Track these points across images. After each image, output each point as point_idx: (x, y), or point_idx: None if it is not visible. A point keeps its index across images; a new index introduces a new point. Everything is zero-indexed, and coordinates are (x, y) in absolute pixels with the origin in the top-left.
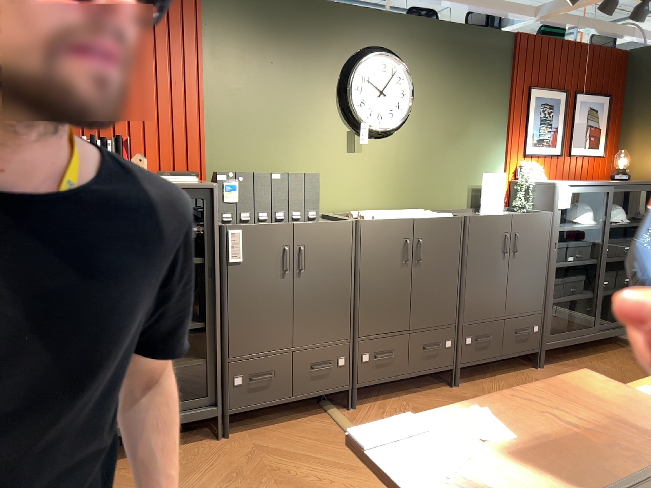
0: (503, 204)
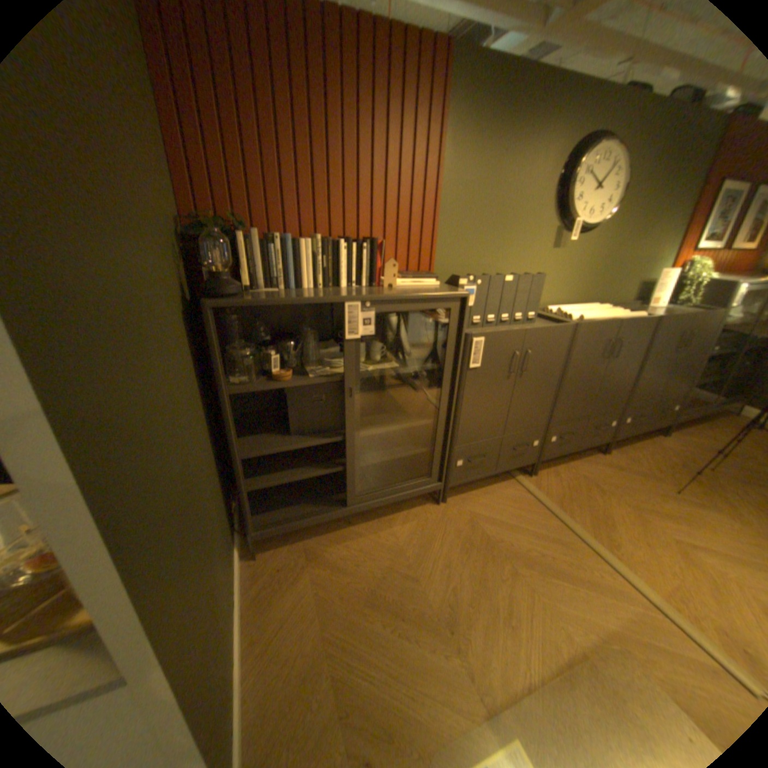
0: (668, 298)
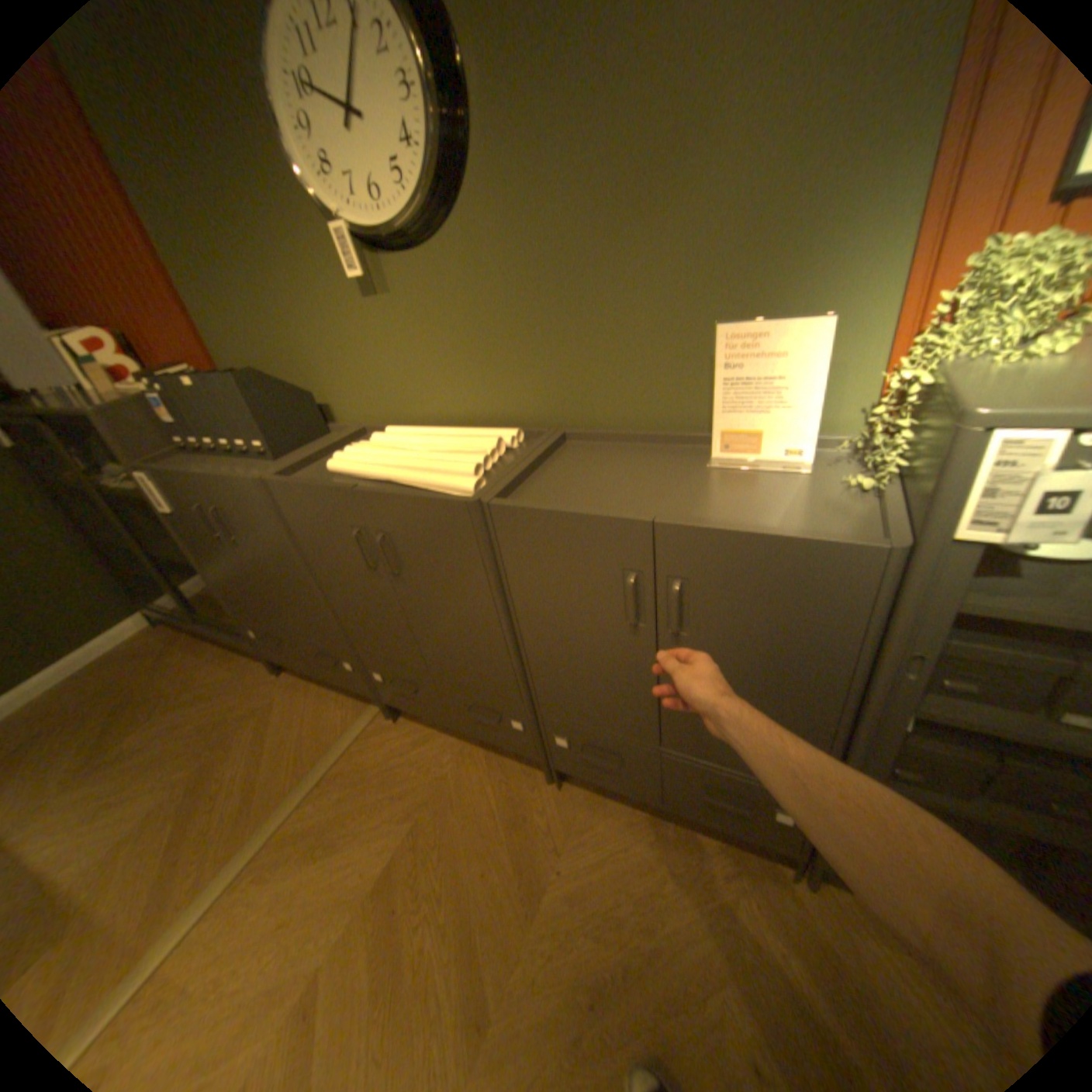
0: (811, 438)
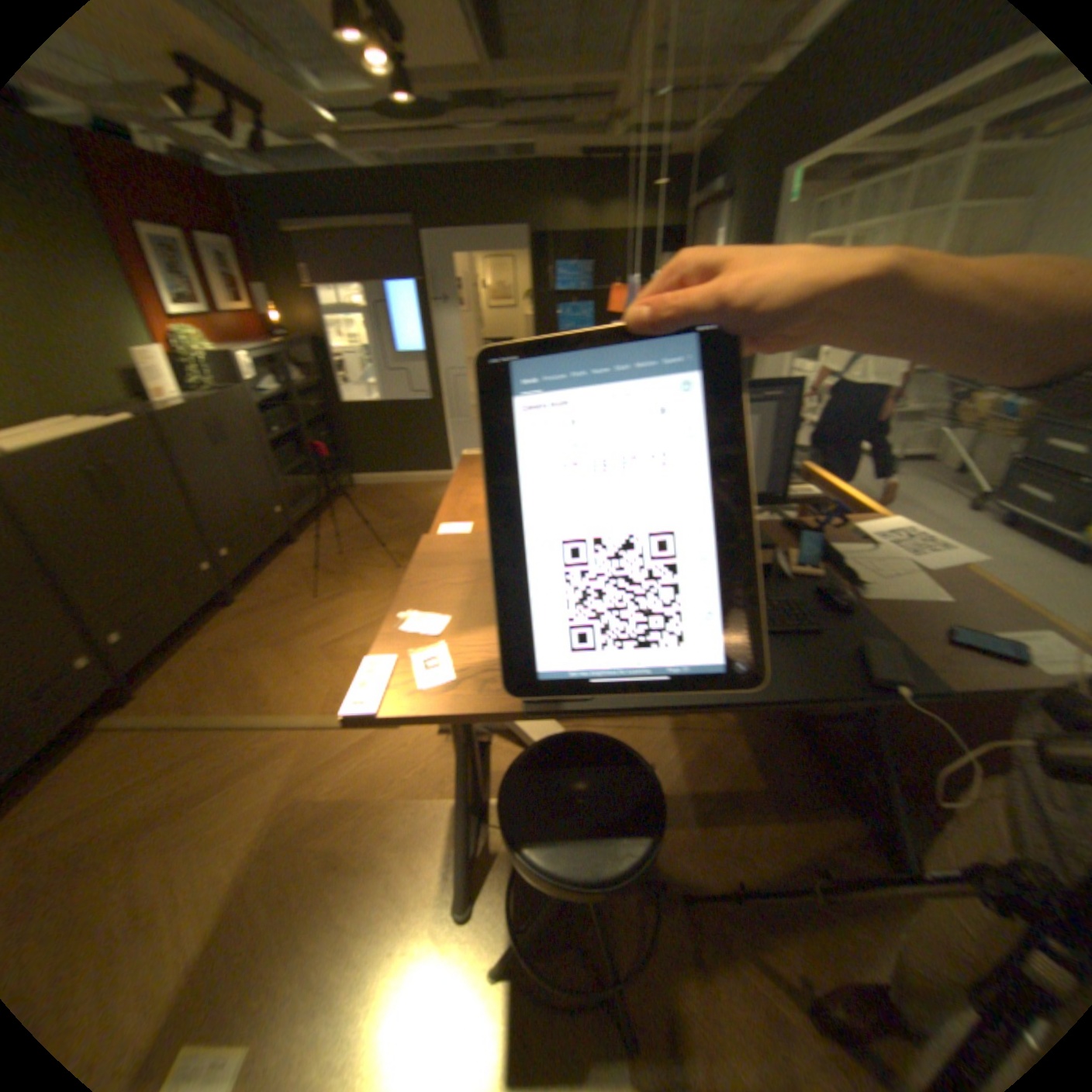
0: (171, 386)
